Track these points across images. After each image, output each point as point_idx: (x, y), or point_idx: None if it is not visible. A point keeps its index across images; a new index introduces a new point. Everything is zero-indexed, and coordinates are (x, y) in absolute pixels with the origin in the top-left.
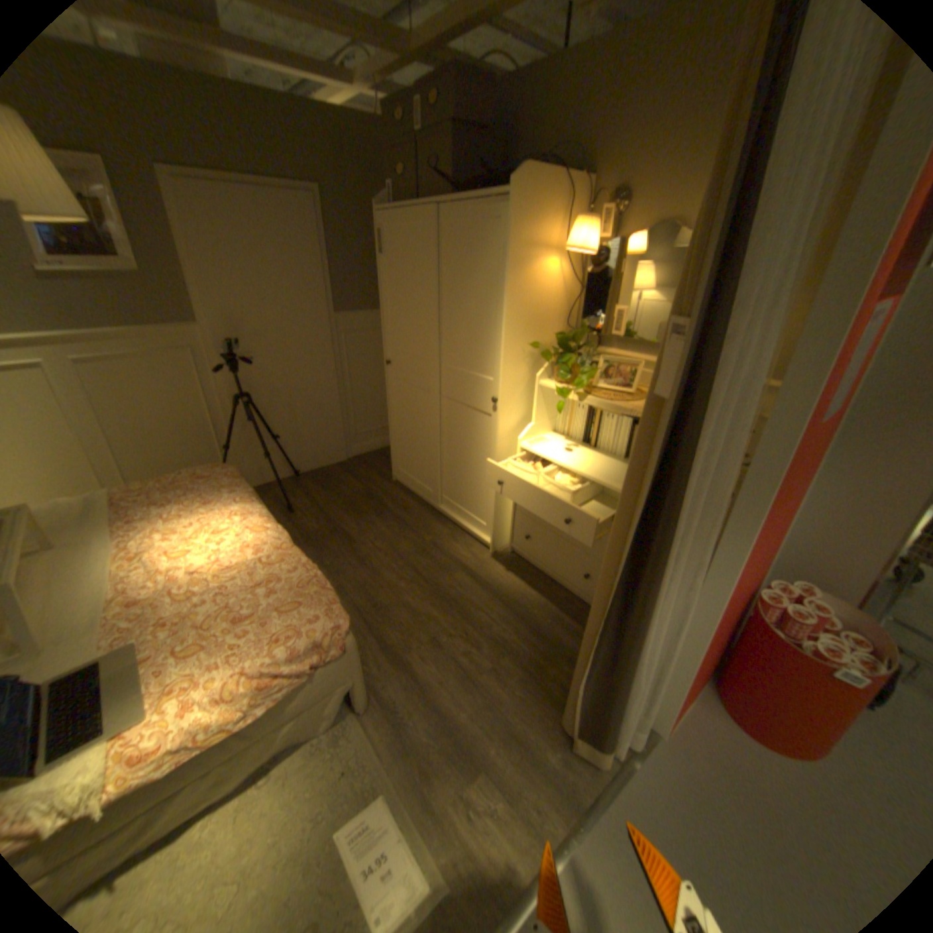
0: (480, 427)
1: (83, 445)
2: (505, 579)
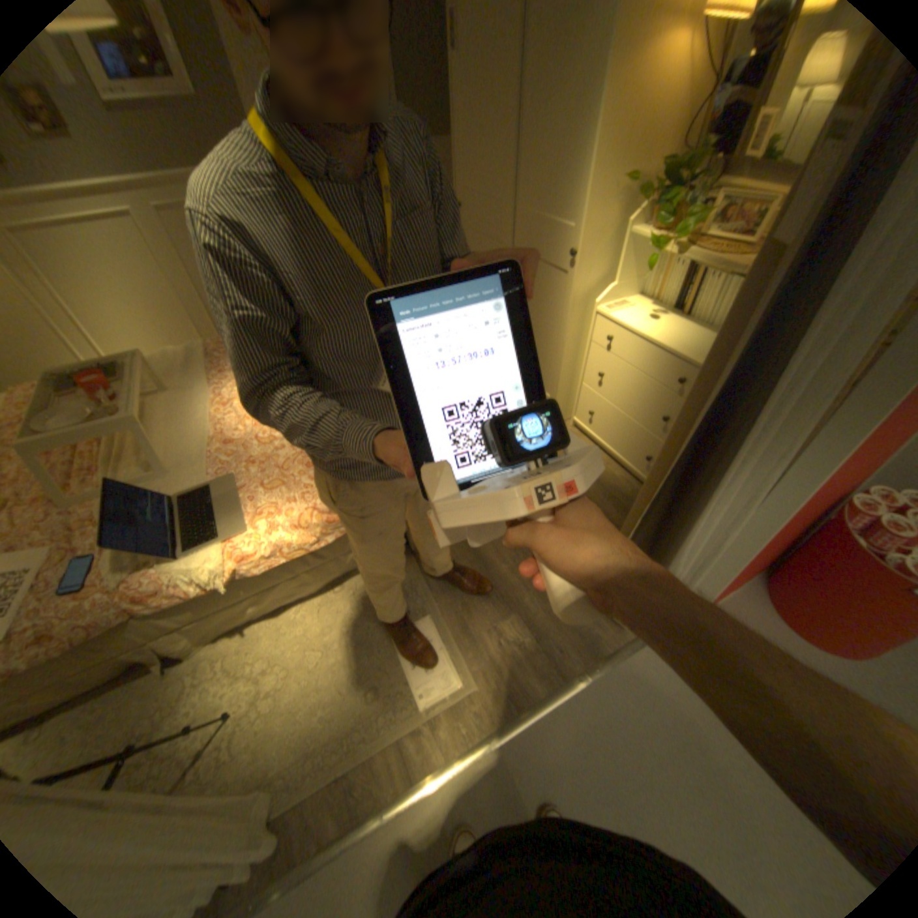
0: (553, 286)
1: (178, 297)
2: None
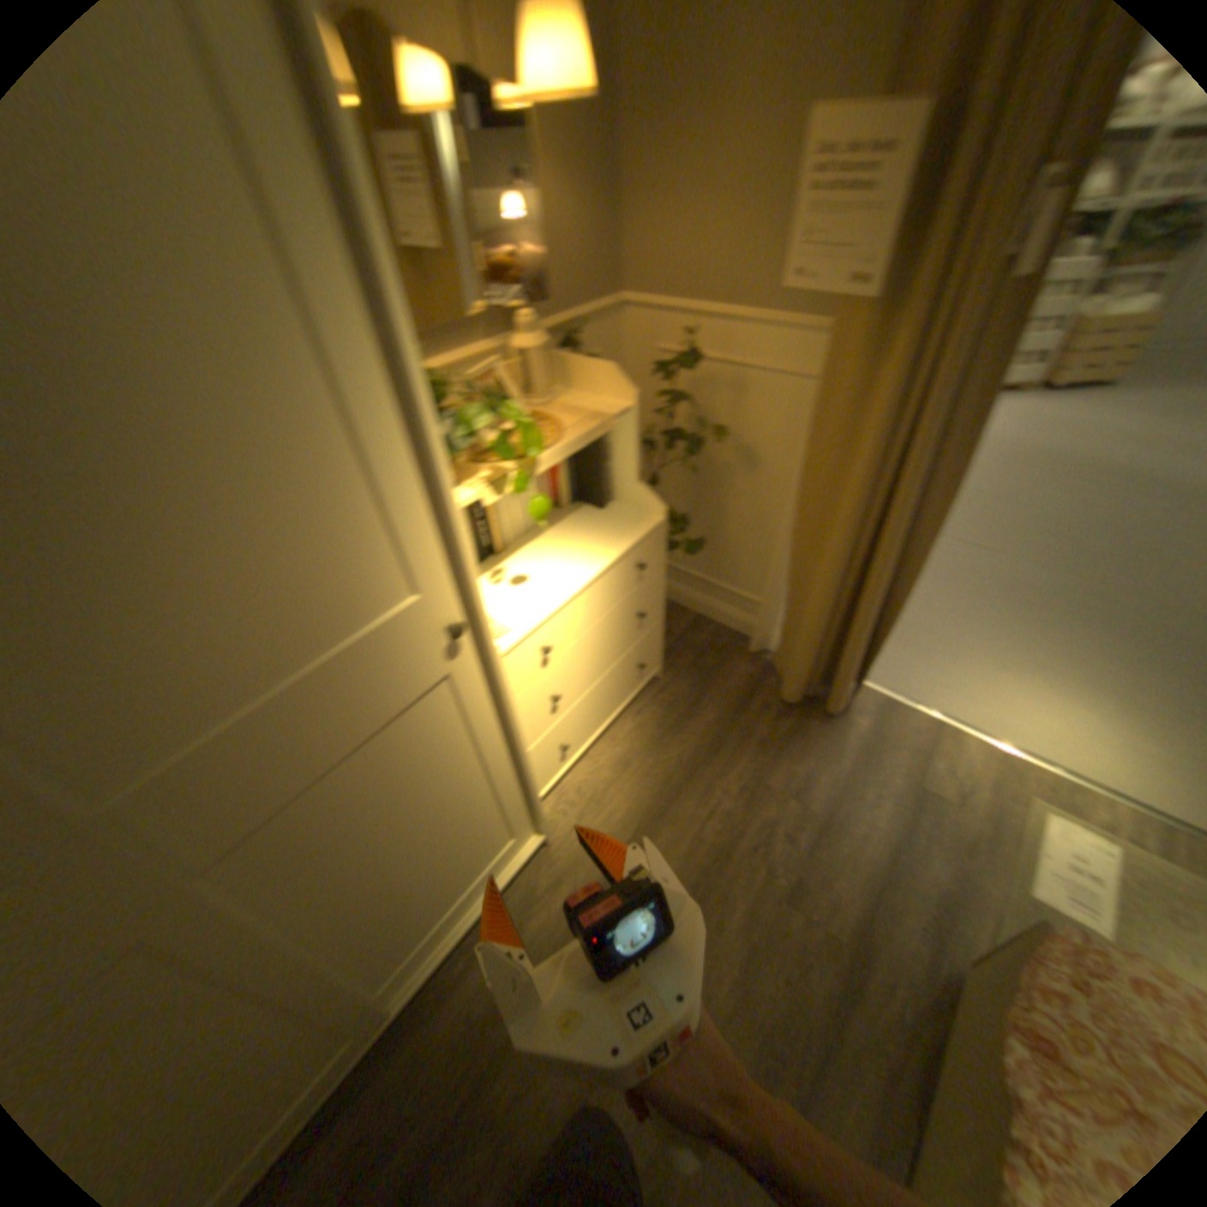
0: (426, 735)
1: None
2: (618, 807)
